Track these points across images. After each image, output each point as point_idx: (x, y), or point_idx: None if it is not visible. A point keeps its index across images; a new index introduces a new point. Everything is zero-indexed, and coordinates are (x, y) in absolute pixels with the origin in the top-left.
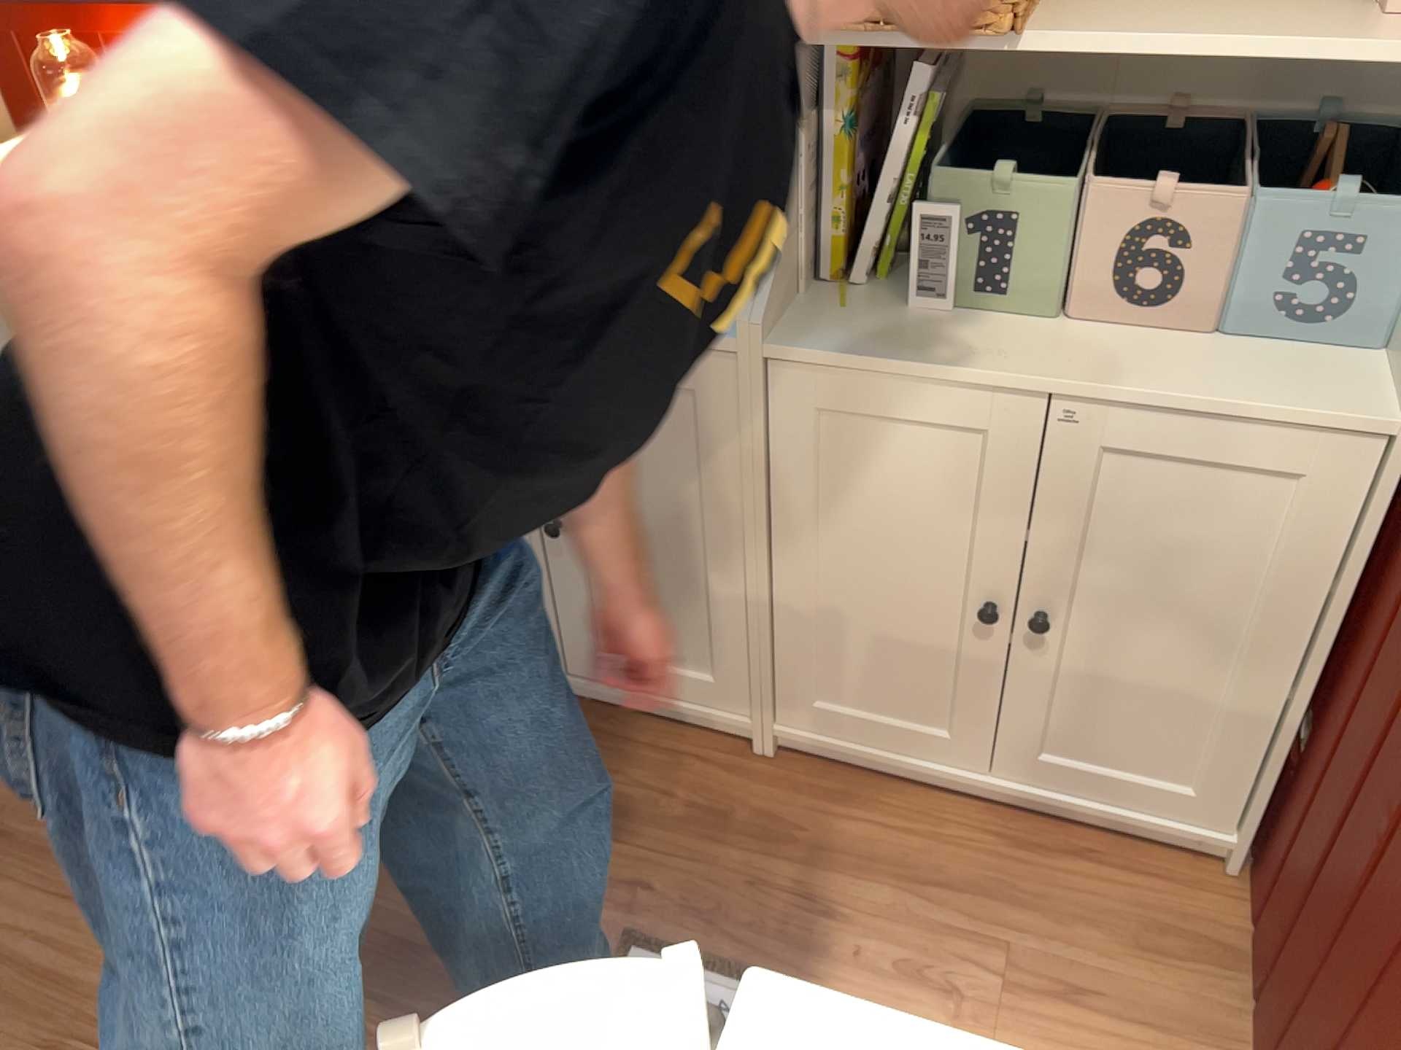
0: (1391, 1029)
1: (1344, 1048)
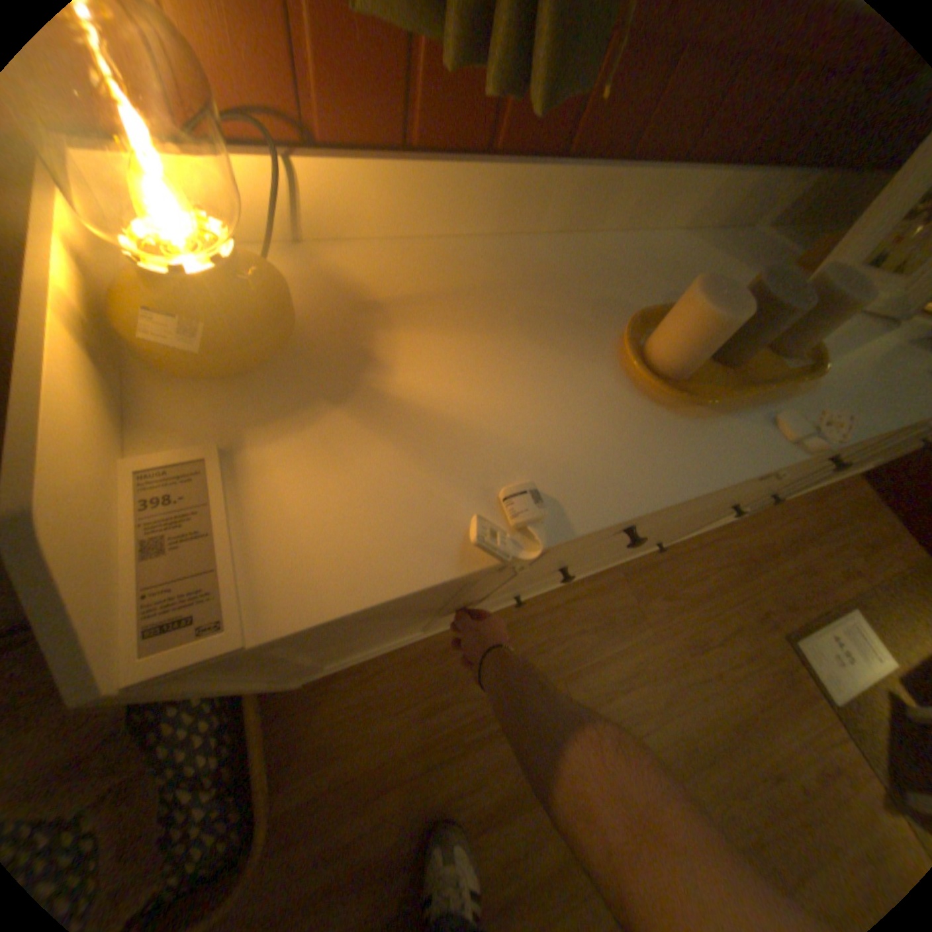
0: None
1: None
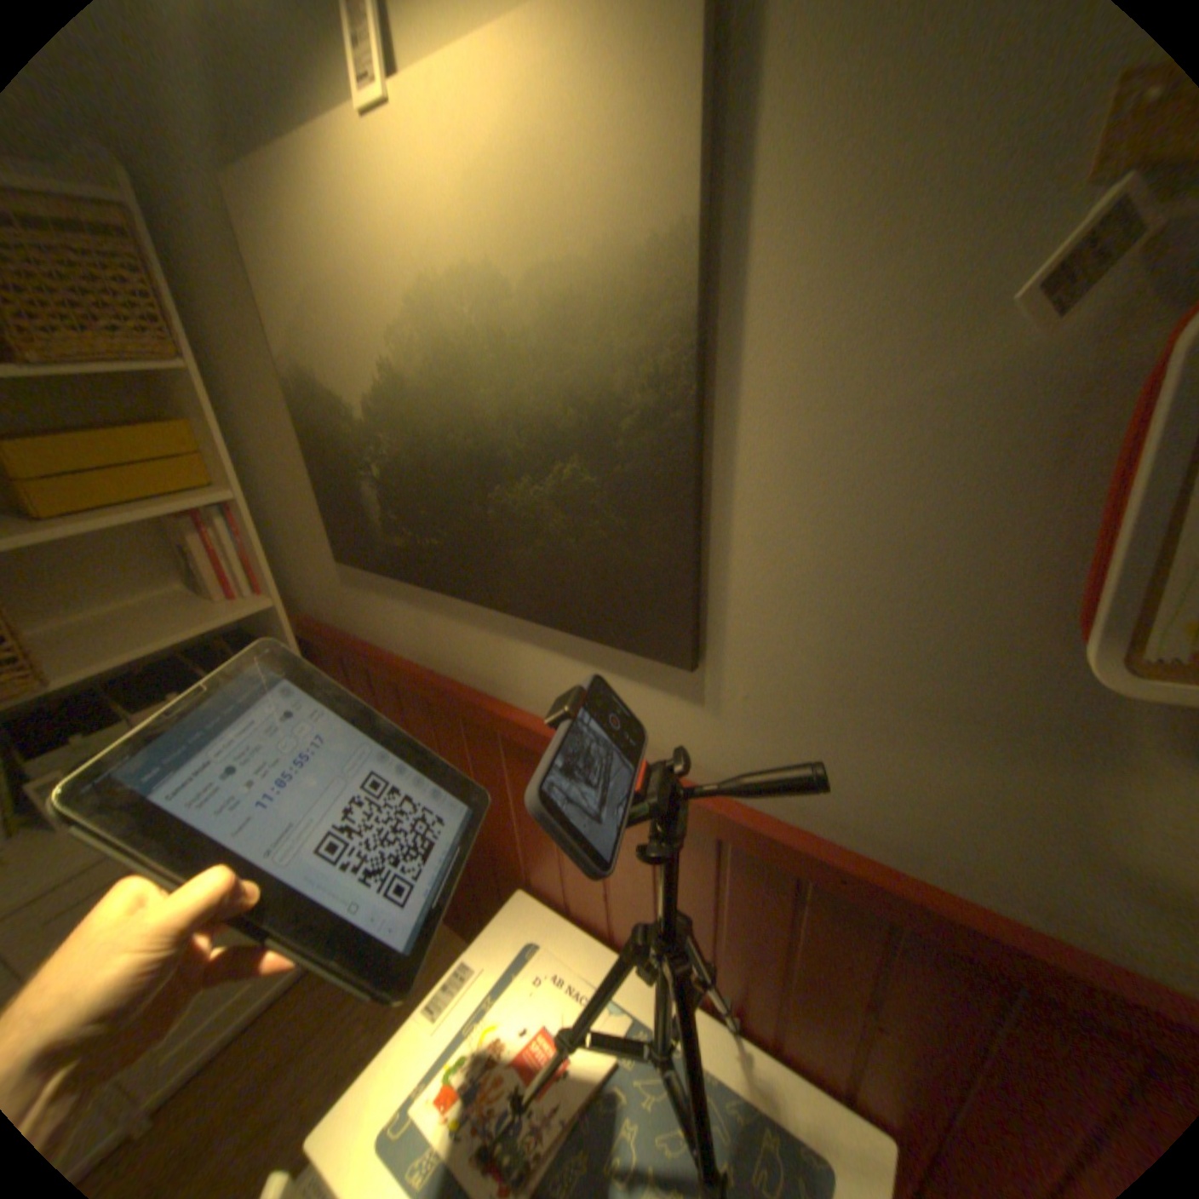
0: (477, 878)
1: (472, 899)
